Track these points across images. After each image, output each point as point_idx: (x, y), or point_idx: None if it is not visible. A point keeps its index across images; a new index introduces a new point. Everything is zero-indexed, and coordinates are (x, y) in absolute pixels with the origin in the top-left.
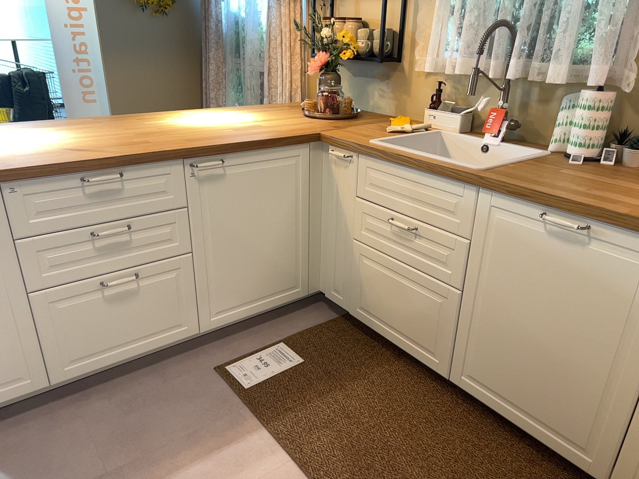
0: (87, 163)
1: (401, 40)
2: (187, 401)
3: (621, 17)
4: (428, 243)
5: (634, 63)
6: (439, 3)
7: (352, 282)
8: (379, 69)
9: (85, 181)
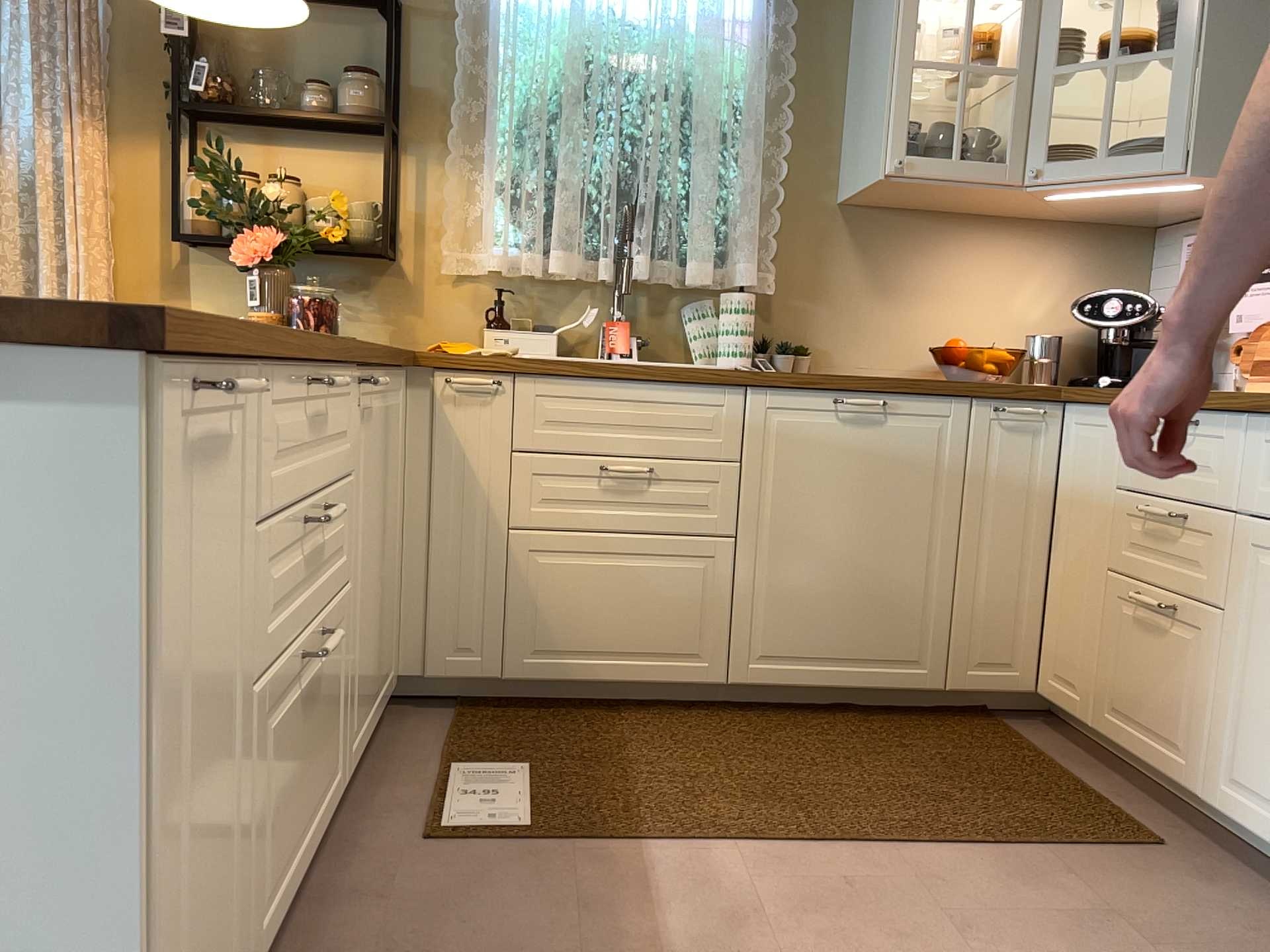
0: (308, 346)
1: (398, 223)
2: (476, 893)
3: (751, 211)
4: (674, 486)
5: (764, 261)
6: (504, 171)
7: (508, 613)
8: (345, 269)
9: (319, 386)
